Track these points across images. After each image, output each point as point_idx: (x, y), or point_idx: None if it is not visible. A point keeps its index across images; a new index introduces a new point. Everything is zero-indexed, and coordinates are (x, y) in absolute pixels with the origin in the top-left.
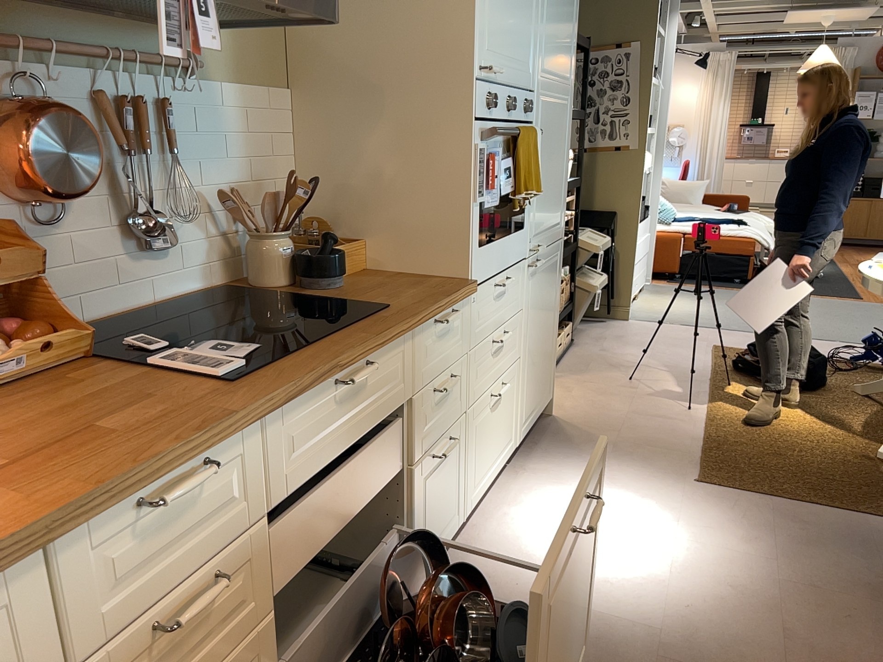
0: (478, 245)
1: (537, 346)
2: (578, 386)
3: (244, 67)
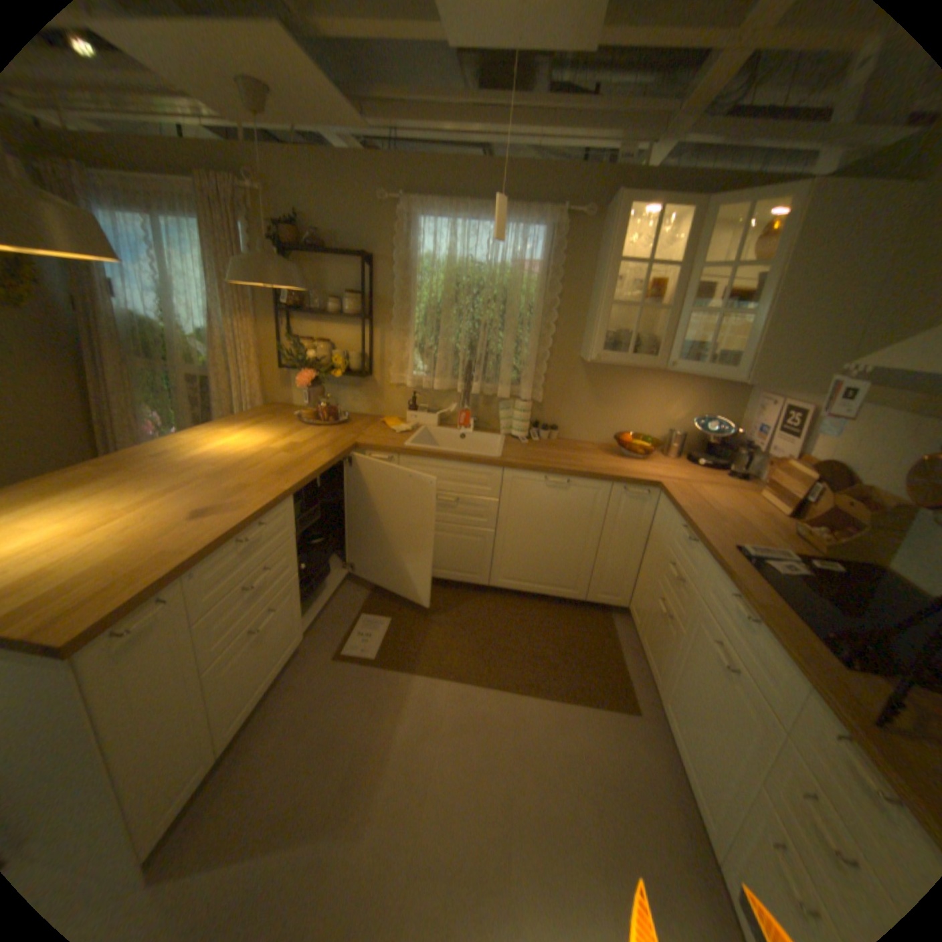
0: None
1: None
2: None
3: None
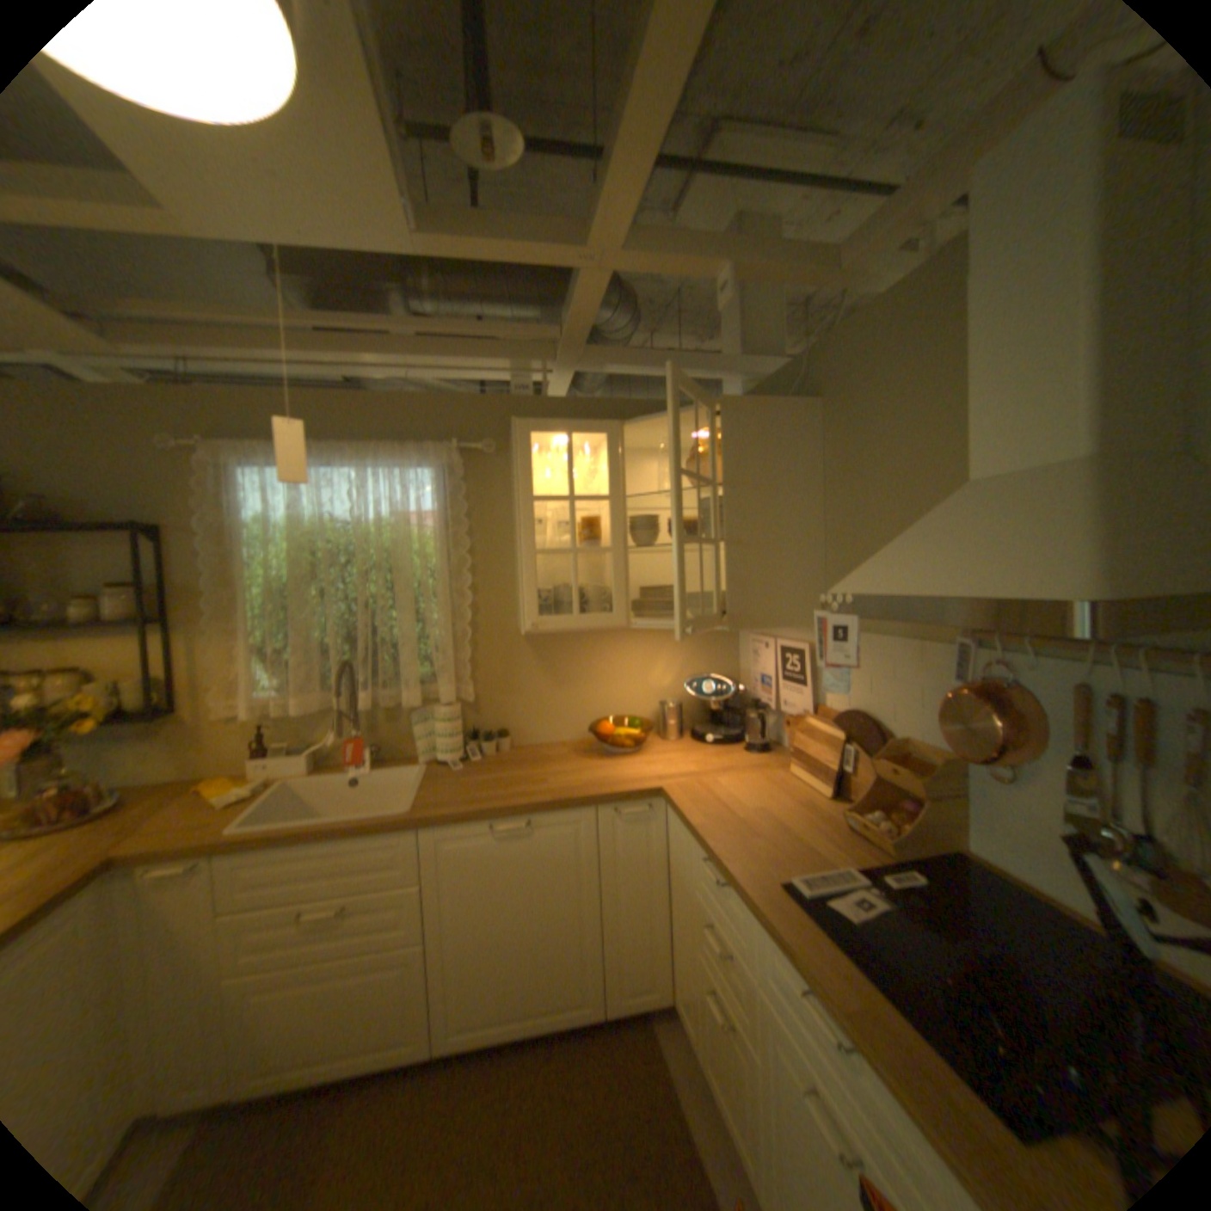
0: None
1: None
2: None
3: None
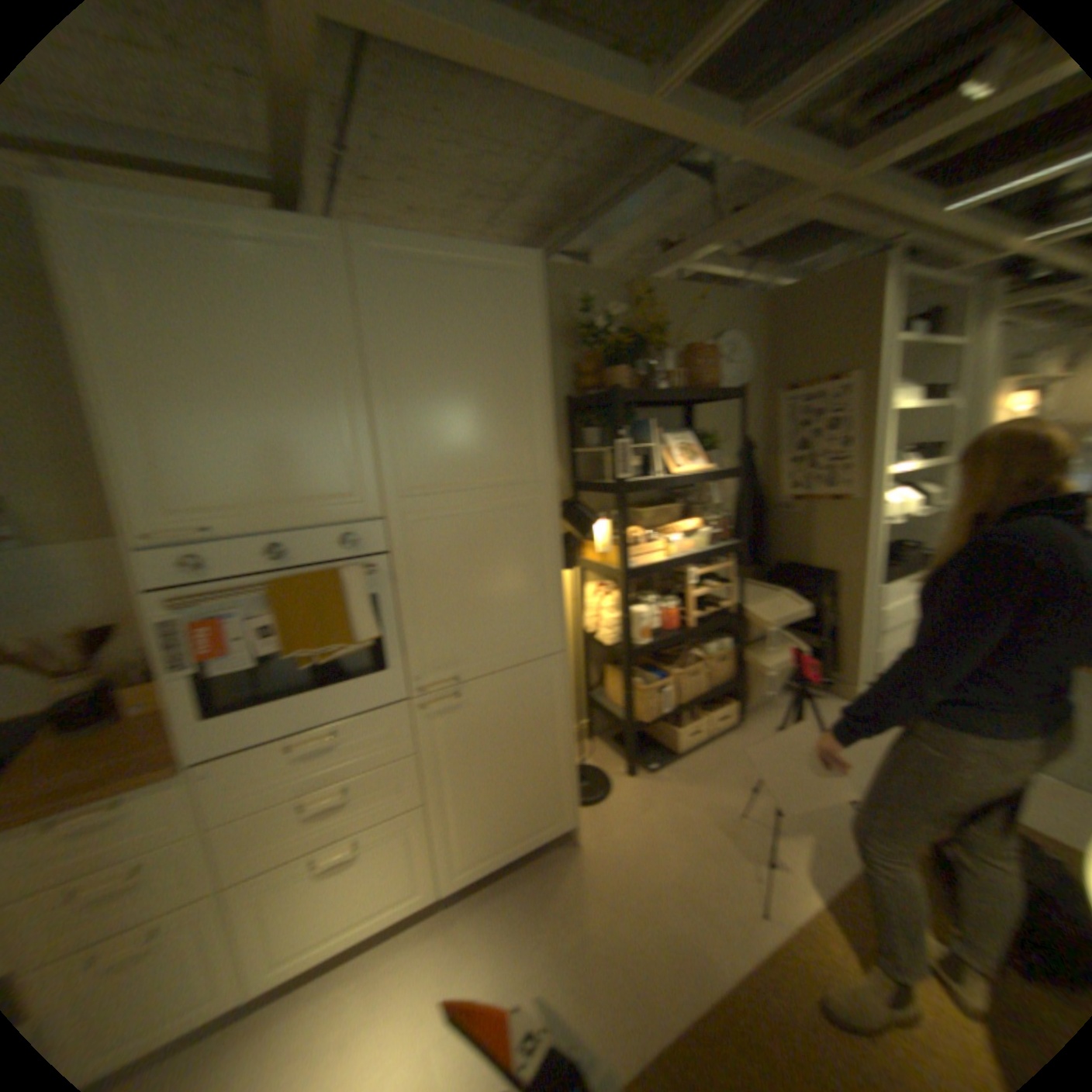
0: (191, 721)
1: (481, 786)
2: (662, 807)
3: (81, 525)
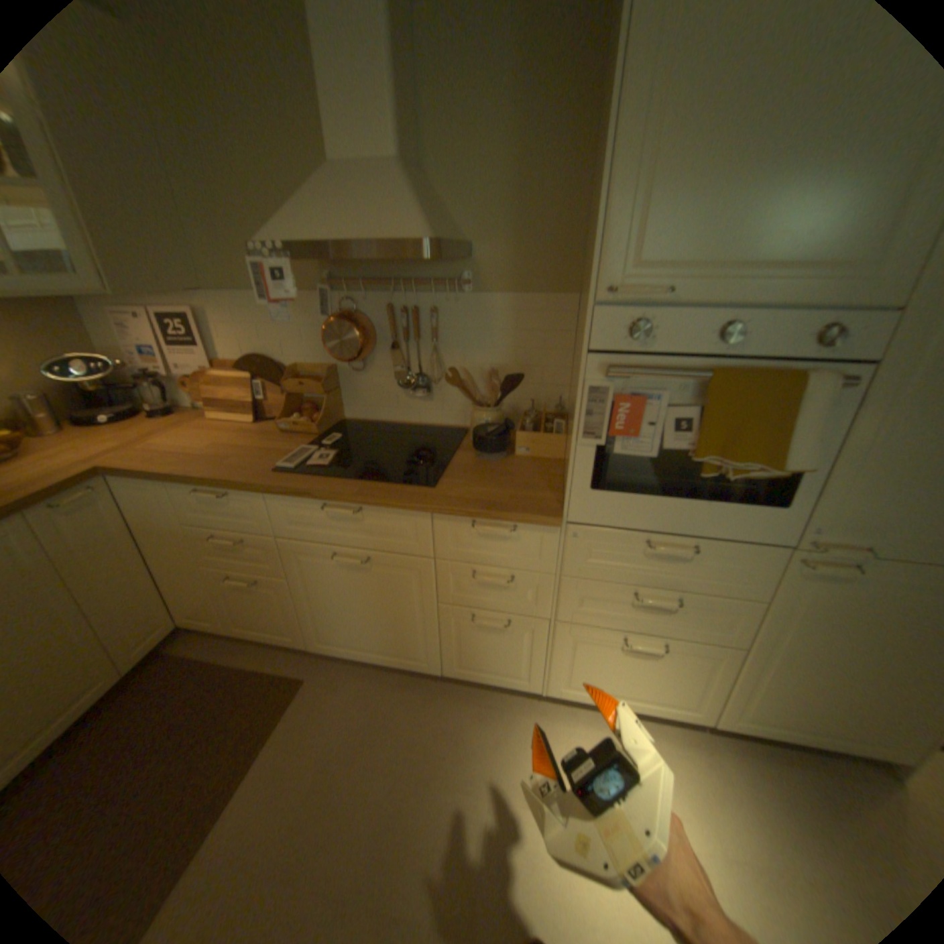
0: (590, 487)
1: (828, 670)
2: None
3: (521, 279)
